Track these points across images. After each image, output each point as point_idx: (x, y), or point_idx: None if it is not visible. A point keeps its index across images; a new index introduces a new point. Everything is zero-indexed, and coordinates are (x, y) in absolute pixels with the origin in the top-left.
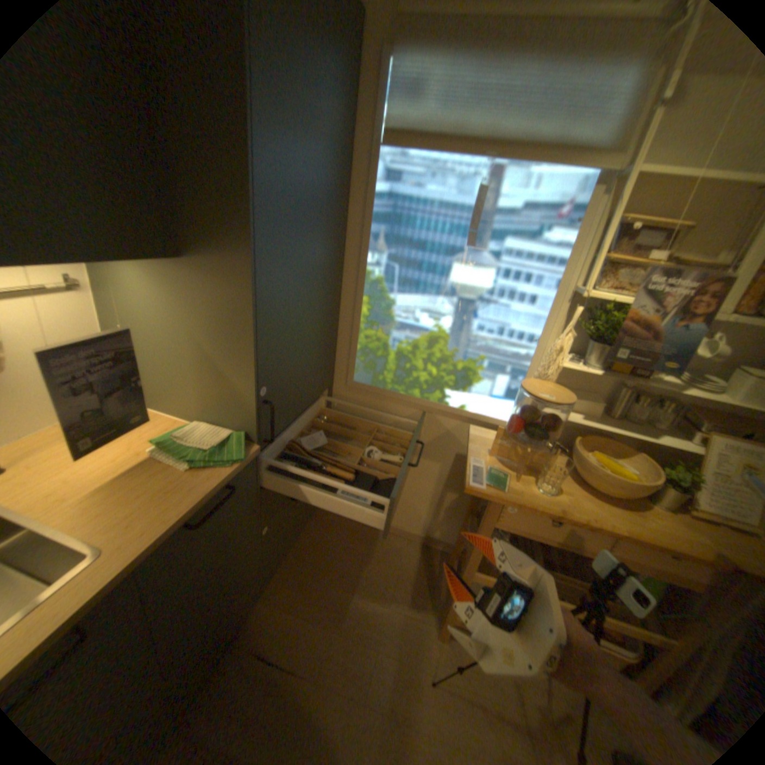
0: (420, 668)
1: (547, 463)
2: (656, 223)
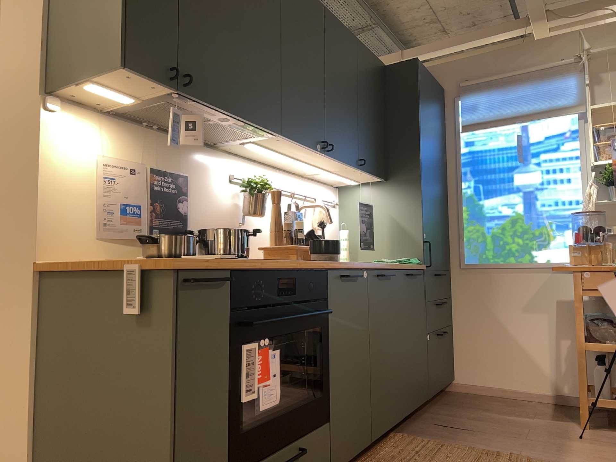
0: (567, 434)
1: (604, 253)
2: (609, 125)
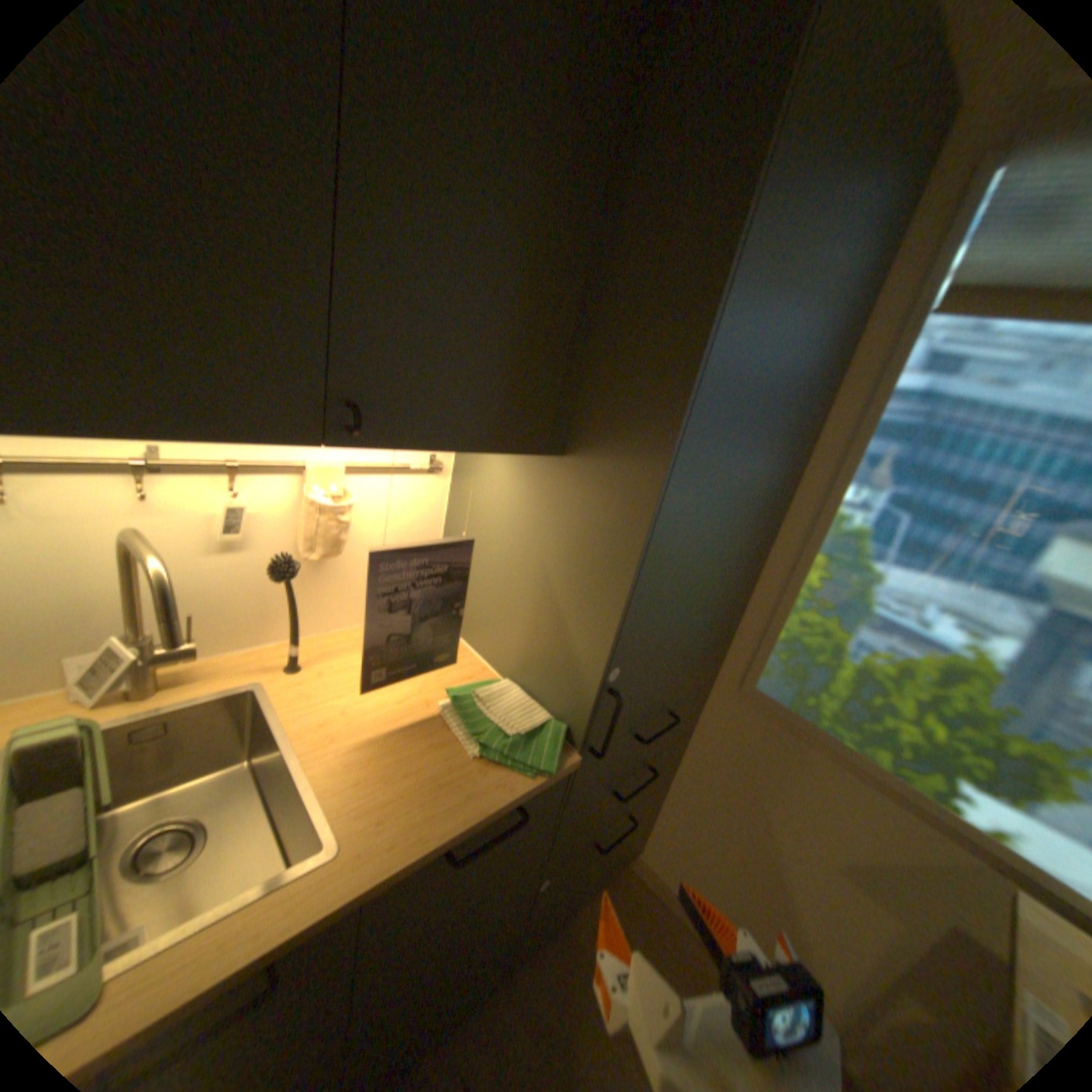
0: None
1: None
2: None
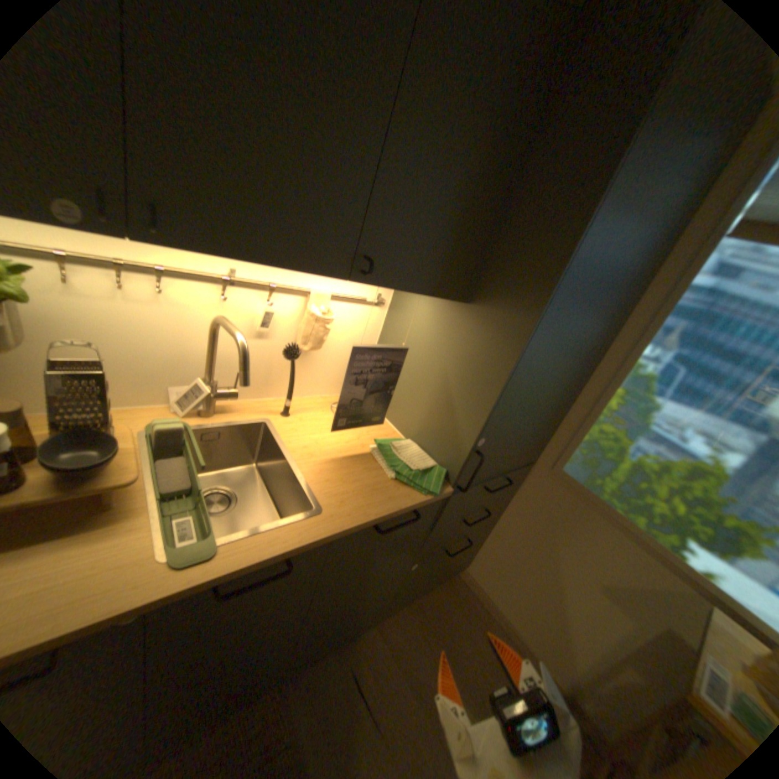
0: None
1: None
2: None
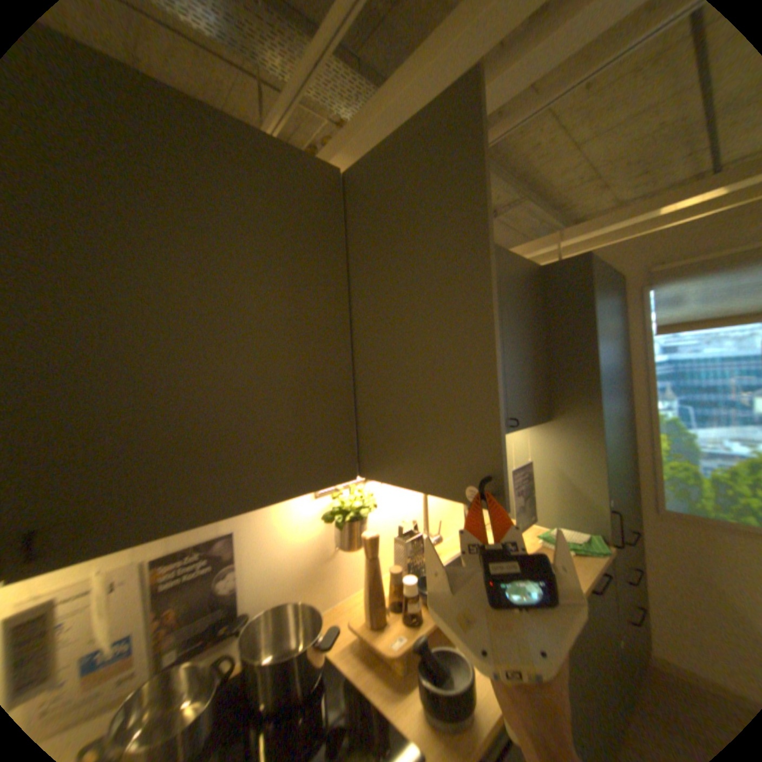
0: None
1: None
2: None
